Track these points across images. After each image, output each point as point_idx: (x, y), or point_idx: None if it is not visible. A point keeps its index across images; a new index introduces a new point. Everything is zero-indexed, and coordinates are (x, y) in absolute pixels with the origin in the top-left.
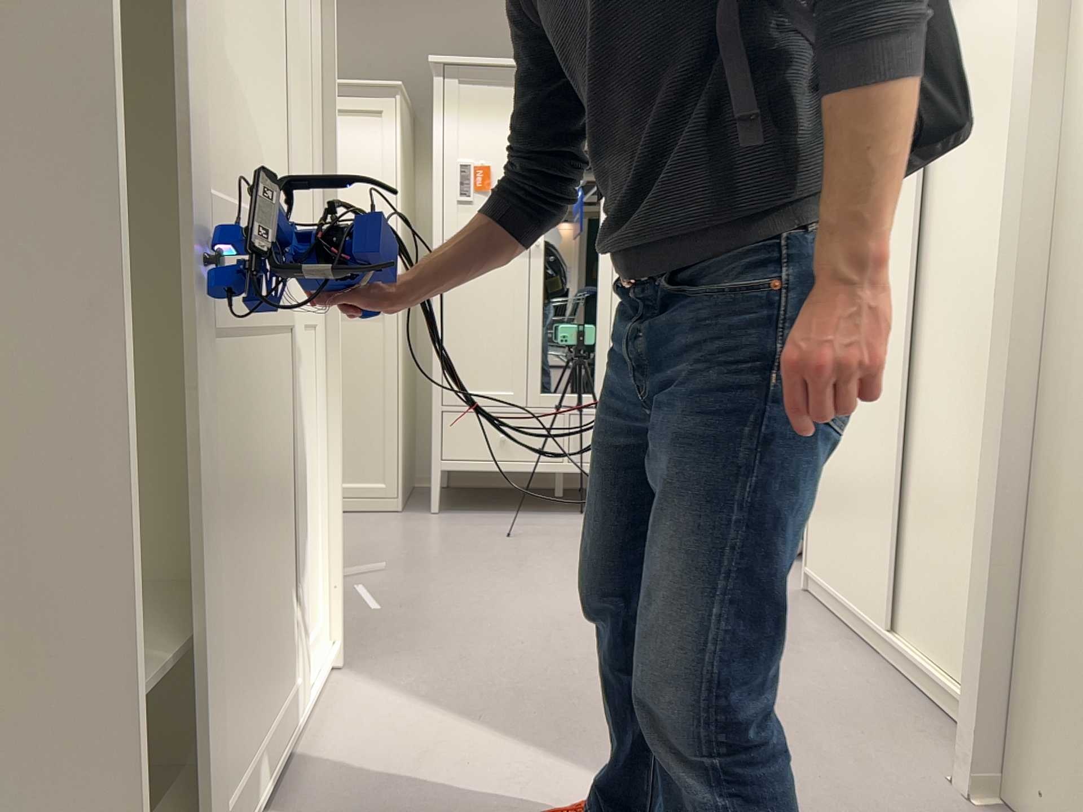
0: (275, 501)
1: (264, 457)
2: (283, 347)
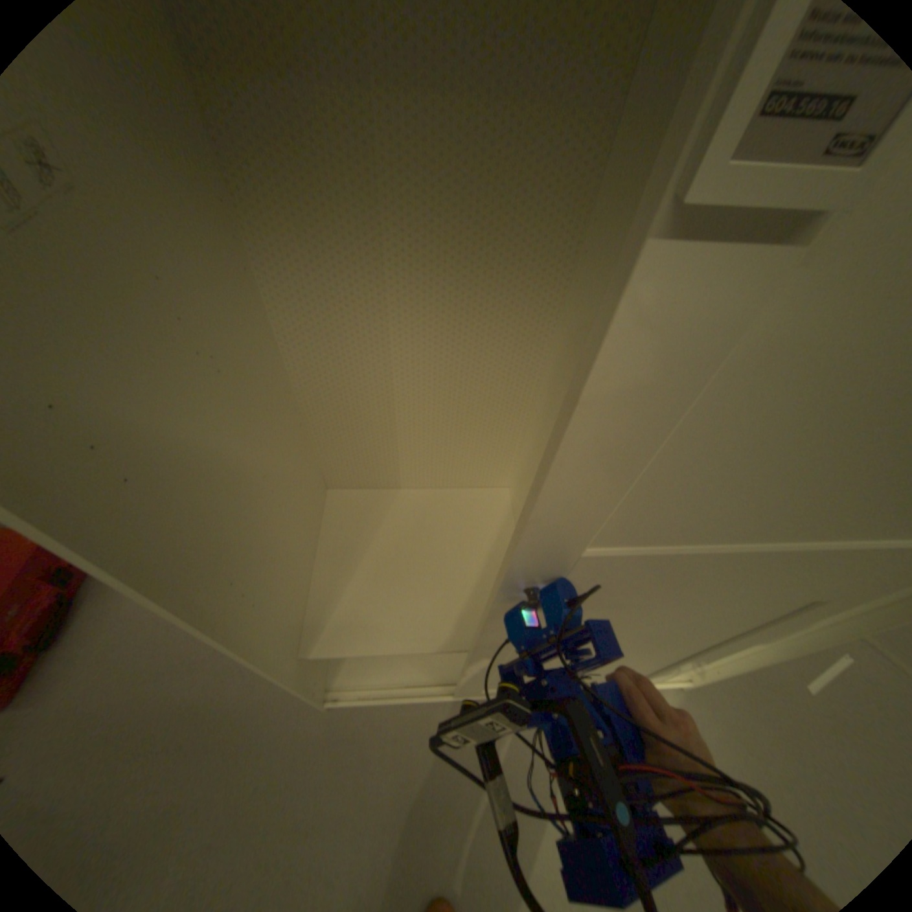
0: (631, 639)
1: (623, 627)
2: (756, 588)
